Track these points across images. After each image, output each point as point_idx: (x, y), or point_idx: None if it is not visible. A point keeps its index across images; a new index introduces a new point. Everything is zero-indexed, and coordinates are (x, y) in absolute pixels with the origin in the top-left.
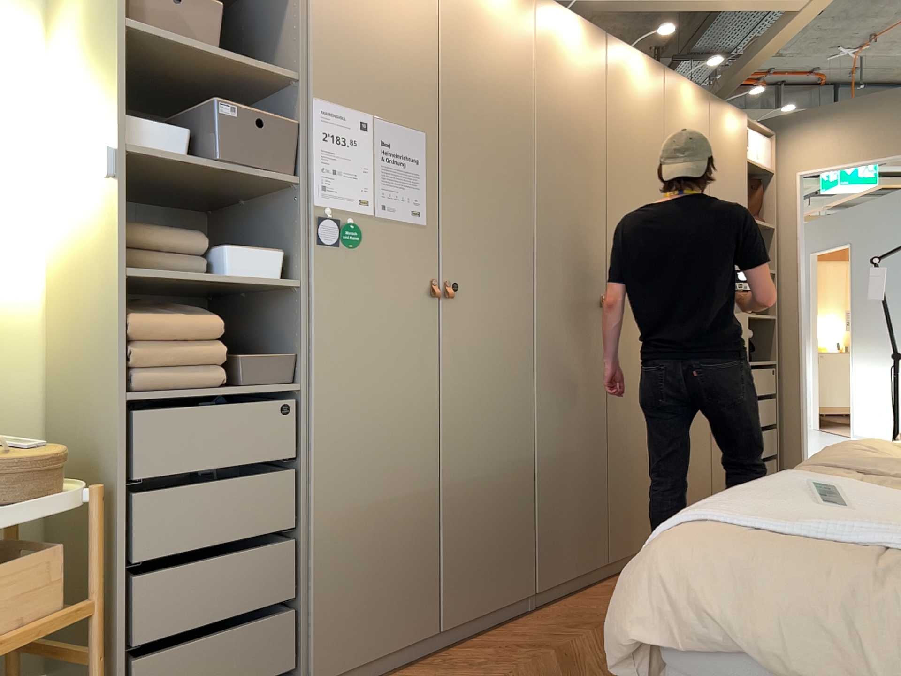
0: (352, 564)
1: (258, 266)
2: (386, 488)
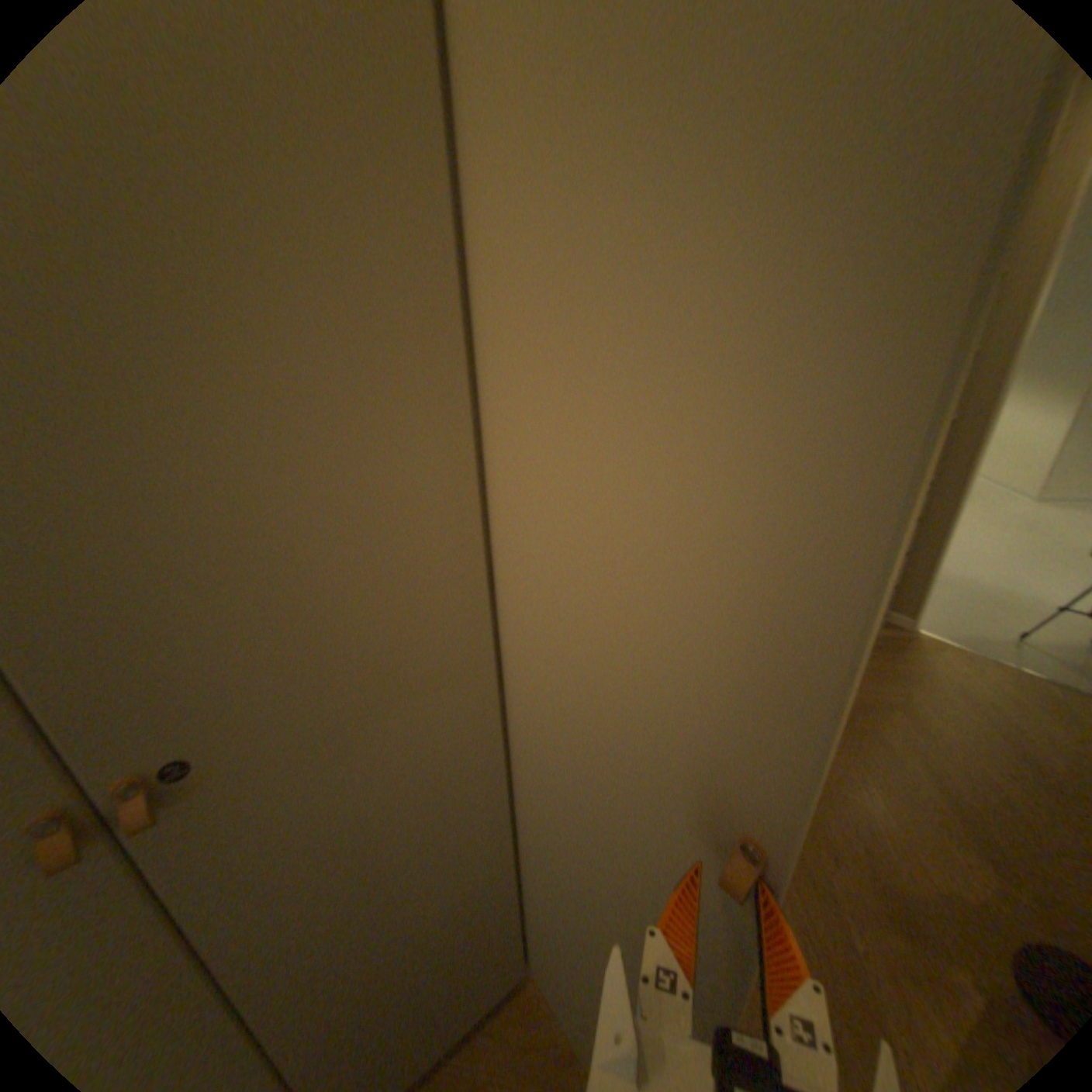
0: None
1: None
2: None
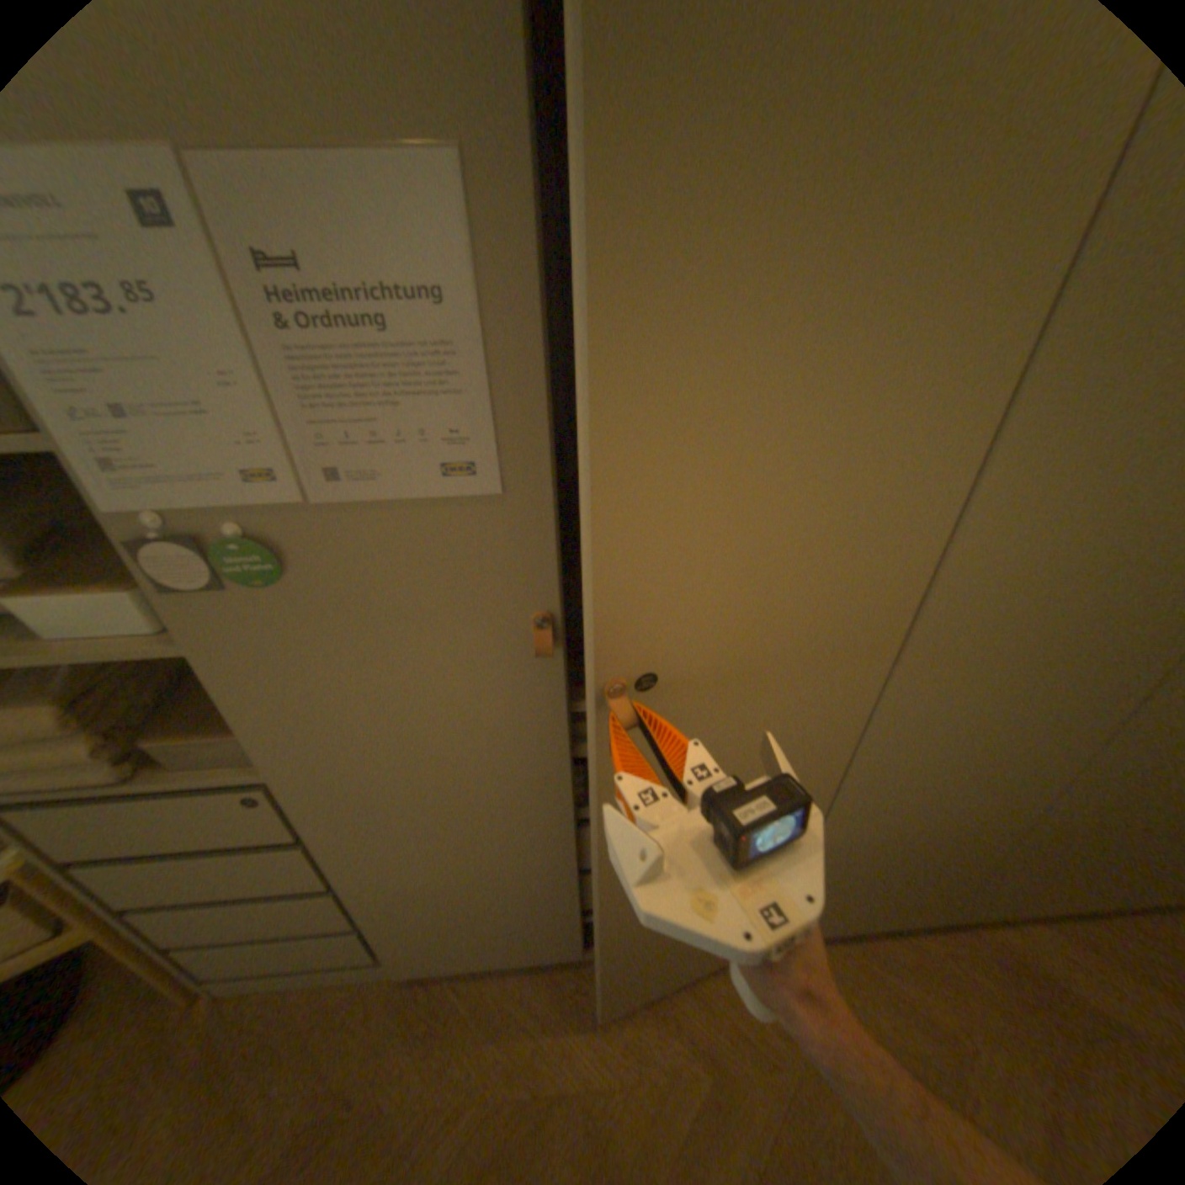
0: (426, 922)
1: (102, 619)
2: (469, 872)
